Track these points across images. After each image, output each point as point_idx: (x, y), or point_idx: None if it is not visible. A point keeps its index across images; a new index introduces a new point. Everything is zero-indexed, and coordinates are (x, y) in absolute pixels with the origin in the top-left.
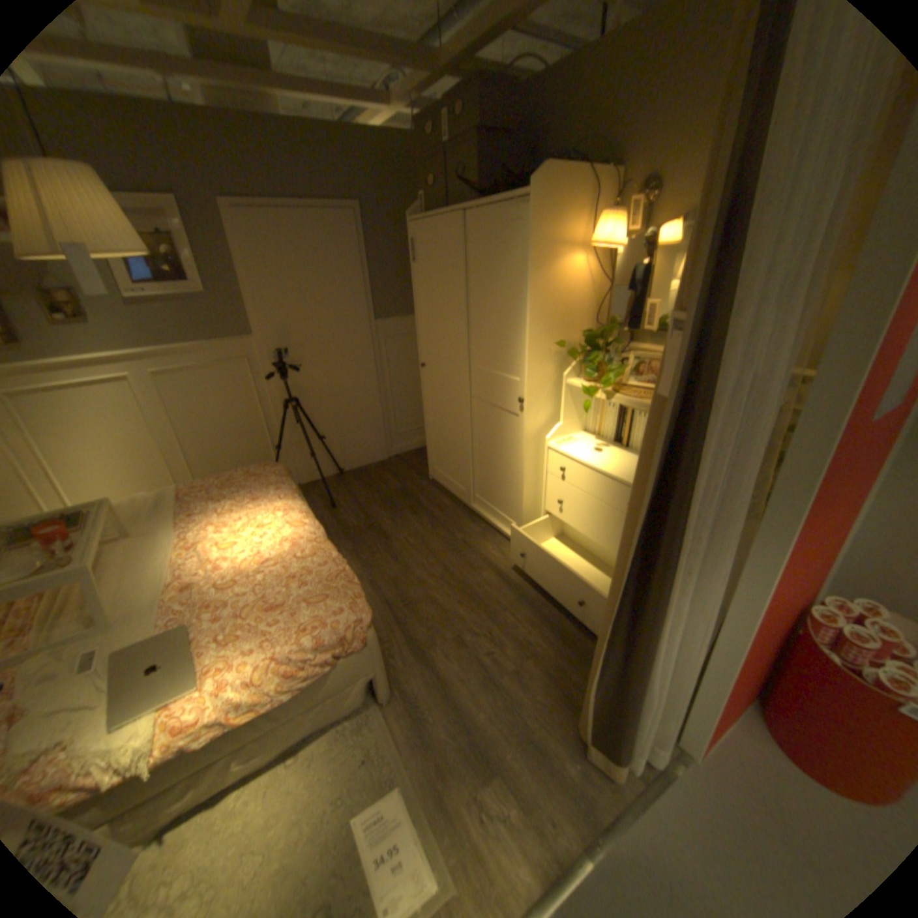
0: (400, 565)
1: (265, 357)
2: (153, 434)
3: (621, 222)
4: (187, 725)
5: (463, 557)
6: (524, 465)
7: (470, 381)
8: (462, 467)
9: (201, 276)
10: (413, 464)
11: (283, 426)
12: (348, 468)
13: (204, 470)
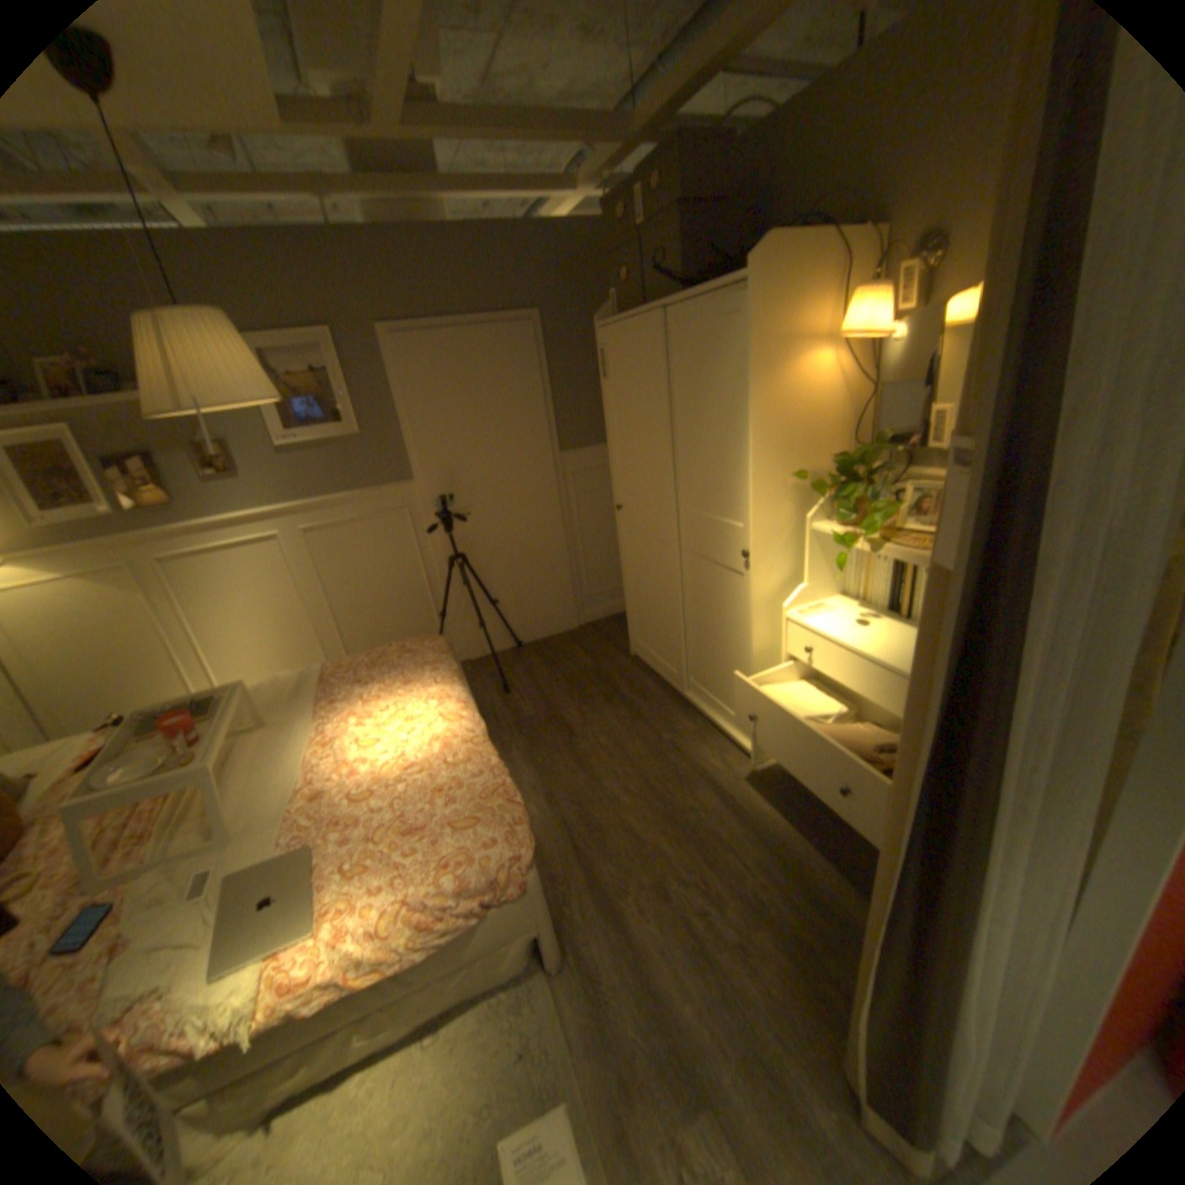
0: (586, 774)
1: (428, 505)
2: (304, 600)
3: (888, 300)
4: (297, 982)
5: (671, 767)
6: (753, 642)
7: (679, 528)
8: (671, 641)
9: (357, 415)
10: (610, 634)
11: (450, 589)
12: (528, 639)
13: (359, 642)
